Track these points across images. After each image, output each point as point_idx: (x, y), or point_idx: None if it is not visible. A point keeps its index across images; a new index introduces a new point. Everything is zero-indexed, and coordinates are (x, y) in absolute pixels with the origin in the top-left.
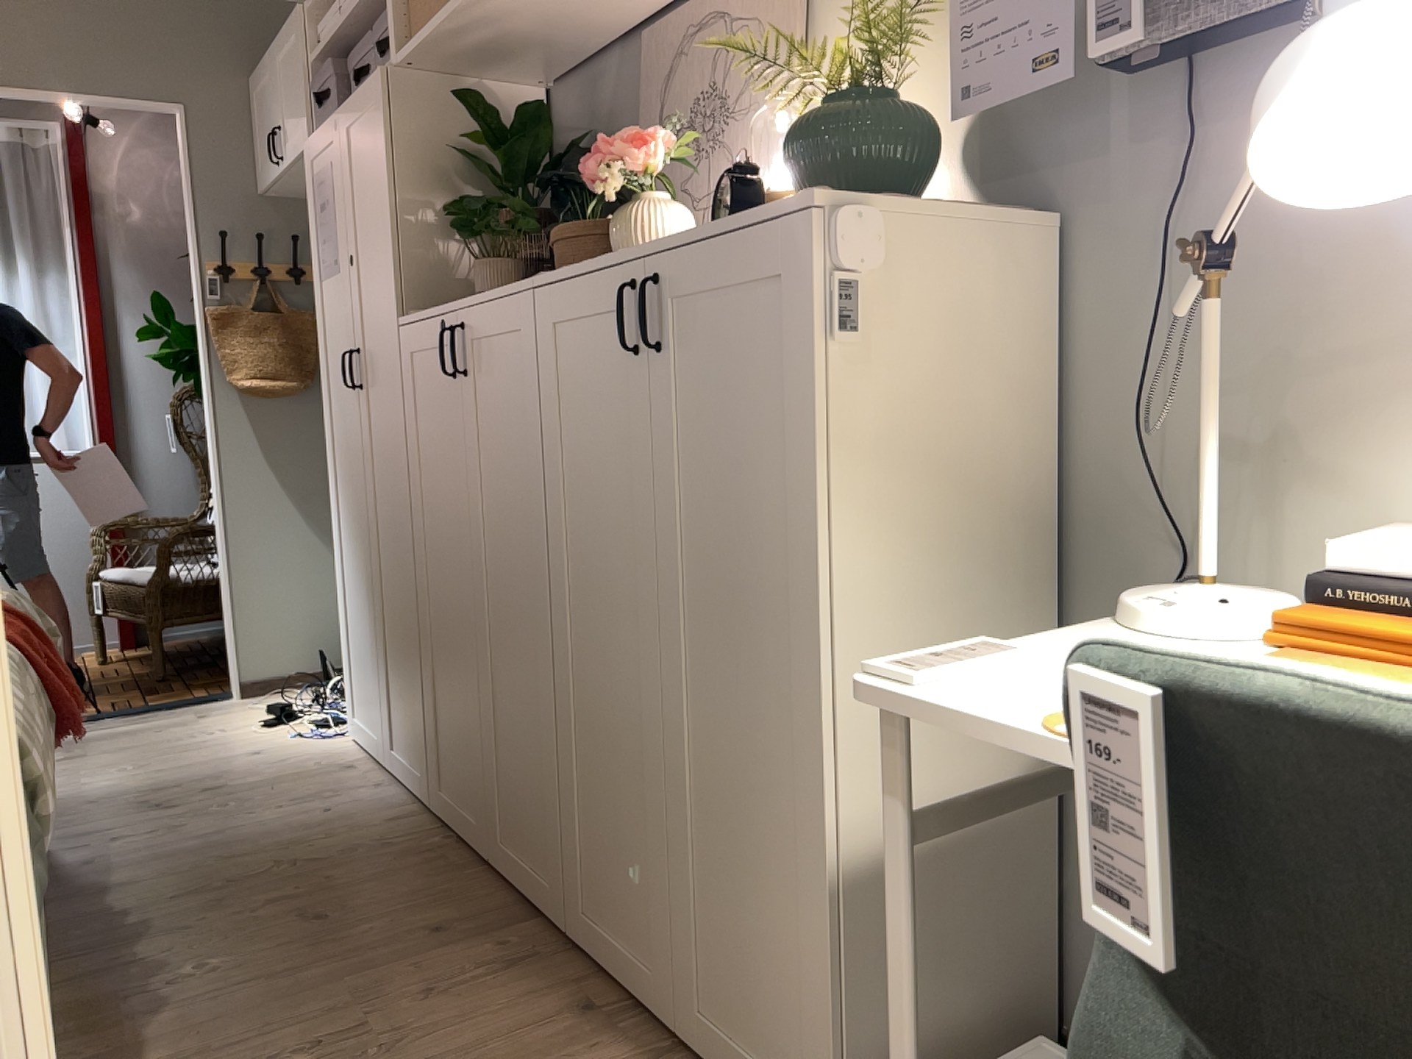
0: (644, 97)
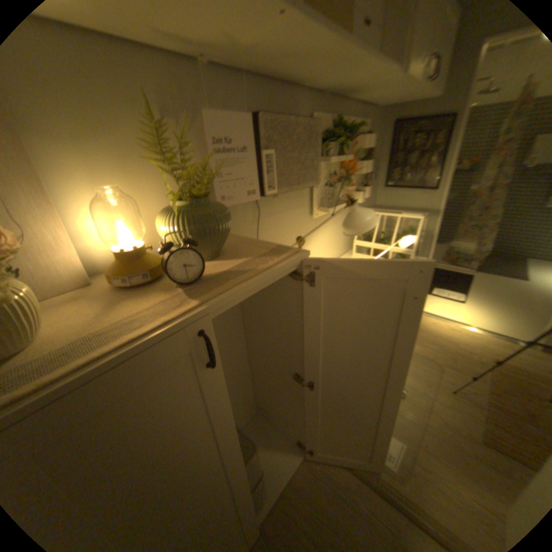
0: None
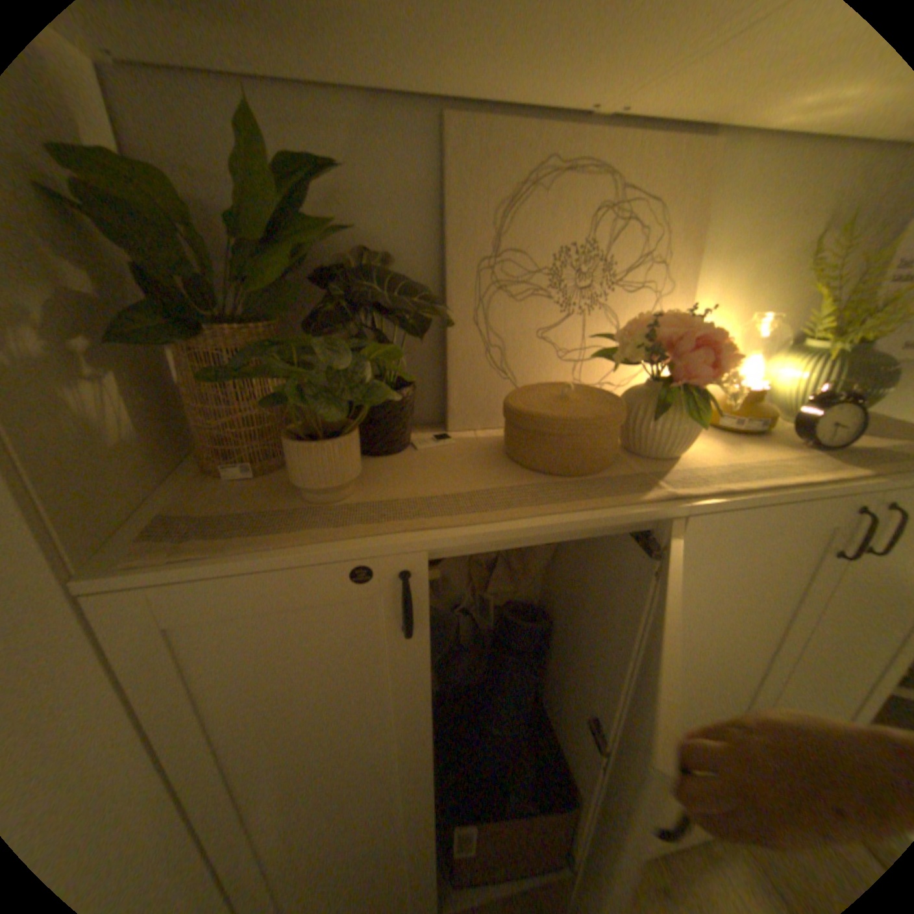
0: (454, 203)
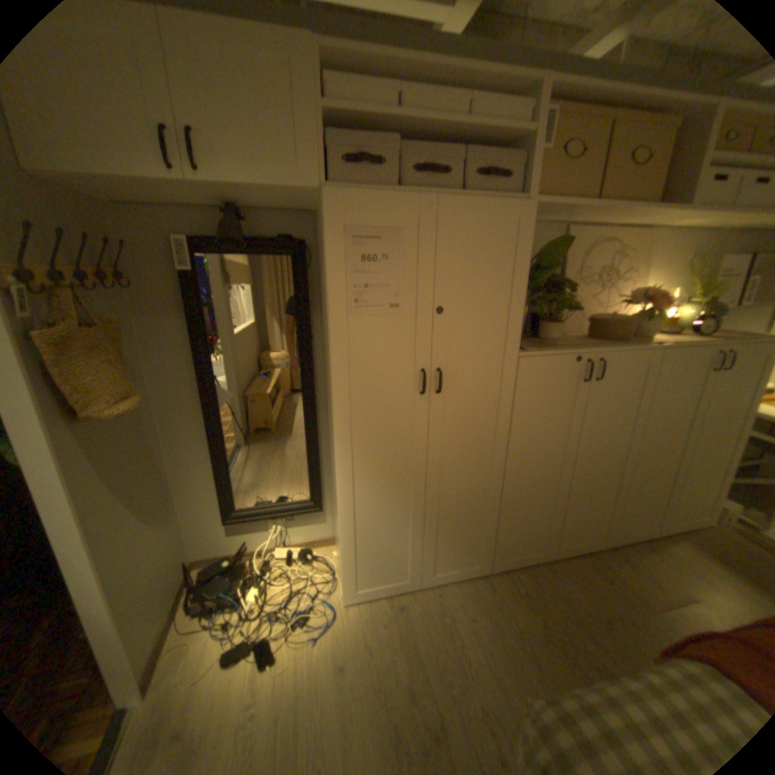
0: (570, 254)
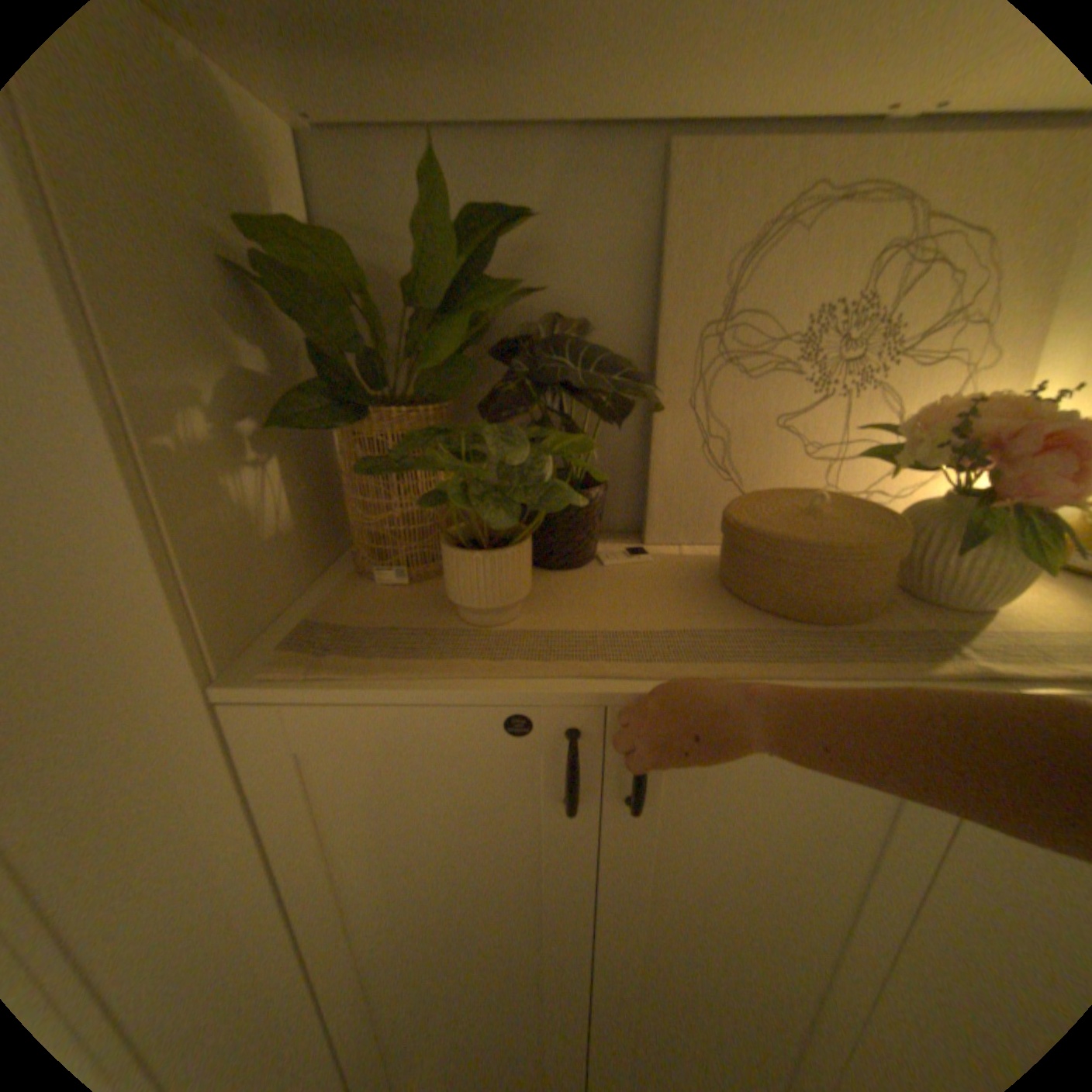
0: (675, 253)
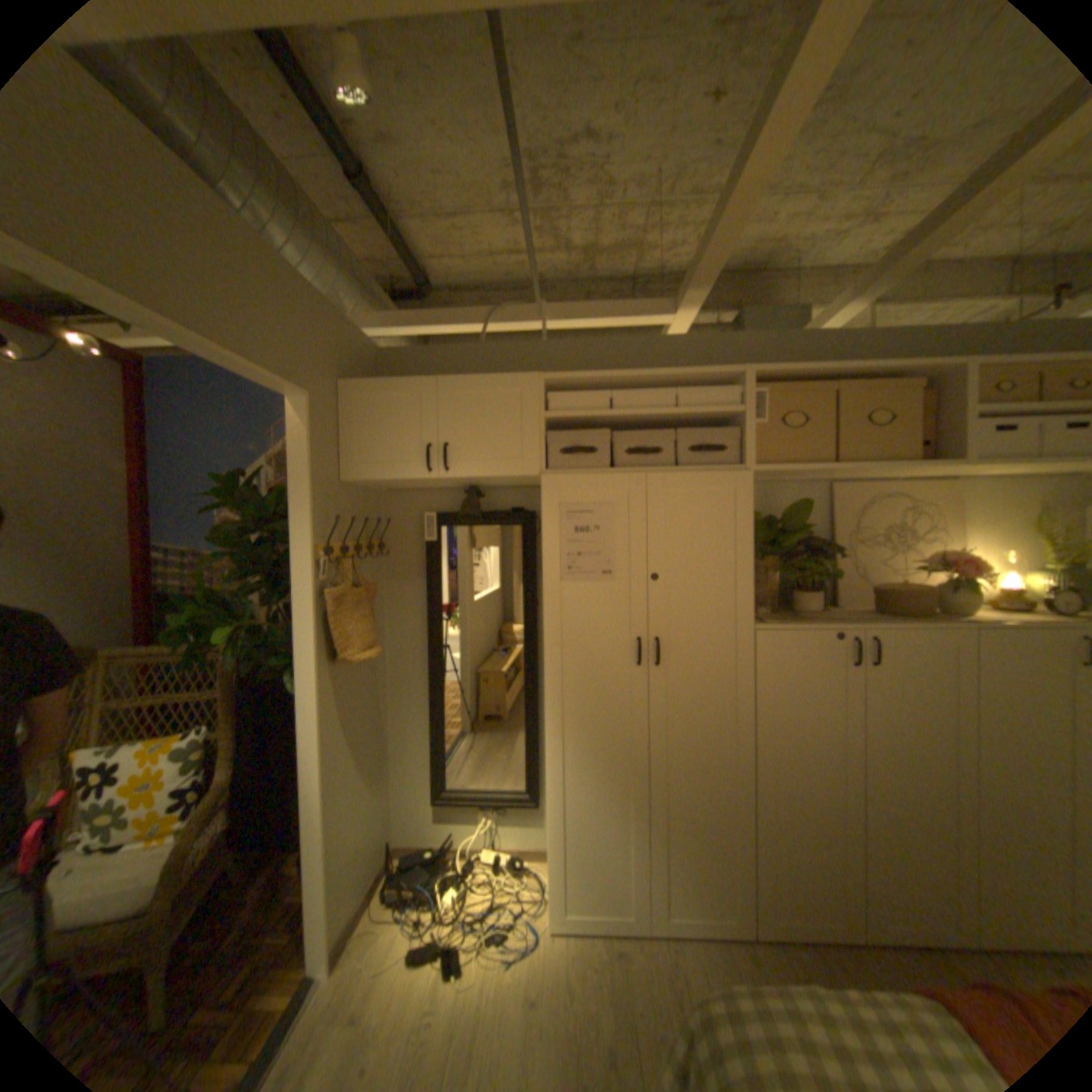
0: (837, 514)
